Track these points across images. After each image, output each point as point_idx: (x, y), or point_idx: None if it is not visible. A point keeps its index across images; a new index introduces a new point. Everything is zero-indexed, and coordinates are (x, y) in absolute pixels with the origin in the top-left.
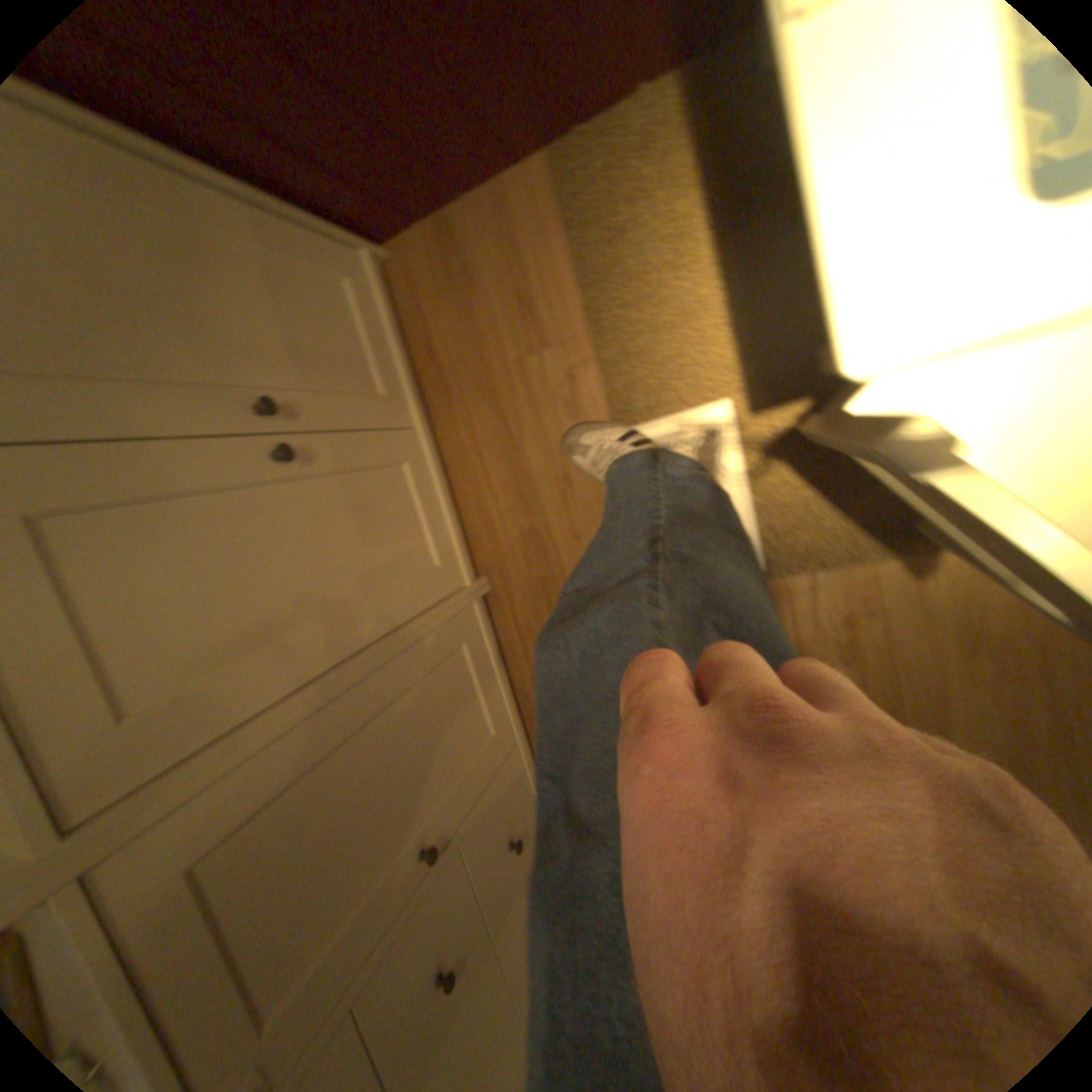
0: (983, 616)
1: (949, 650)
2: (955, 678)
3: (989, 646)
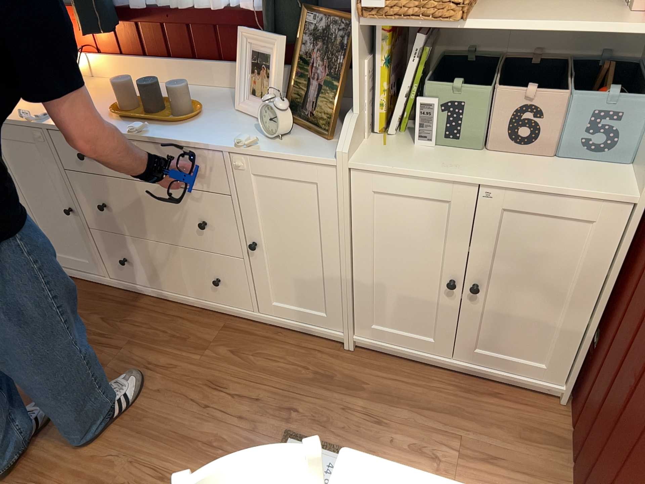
0: None
1: None
2: None
3: None
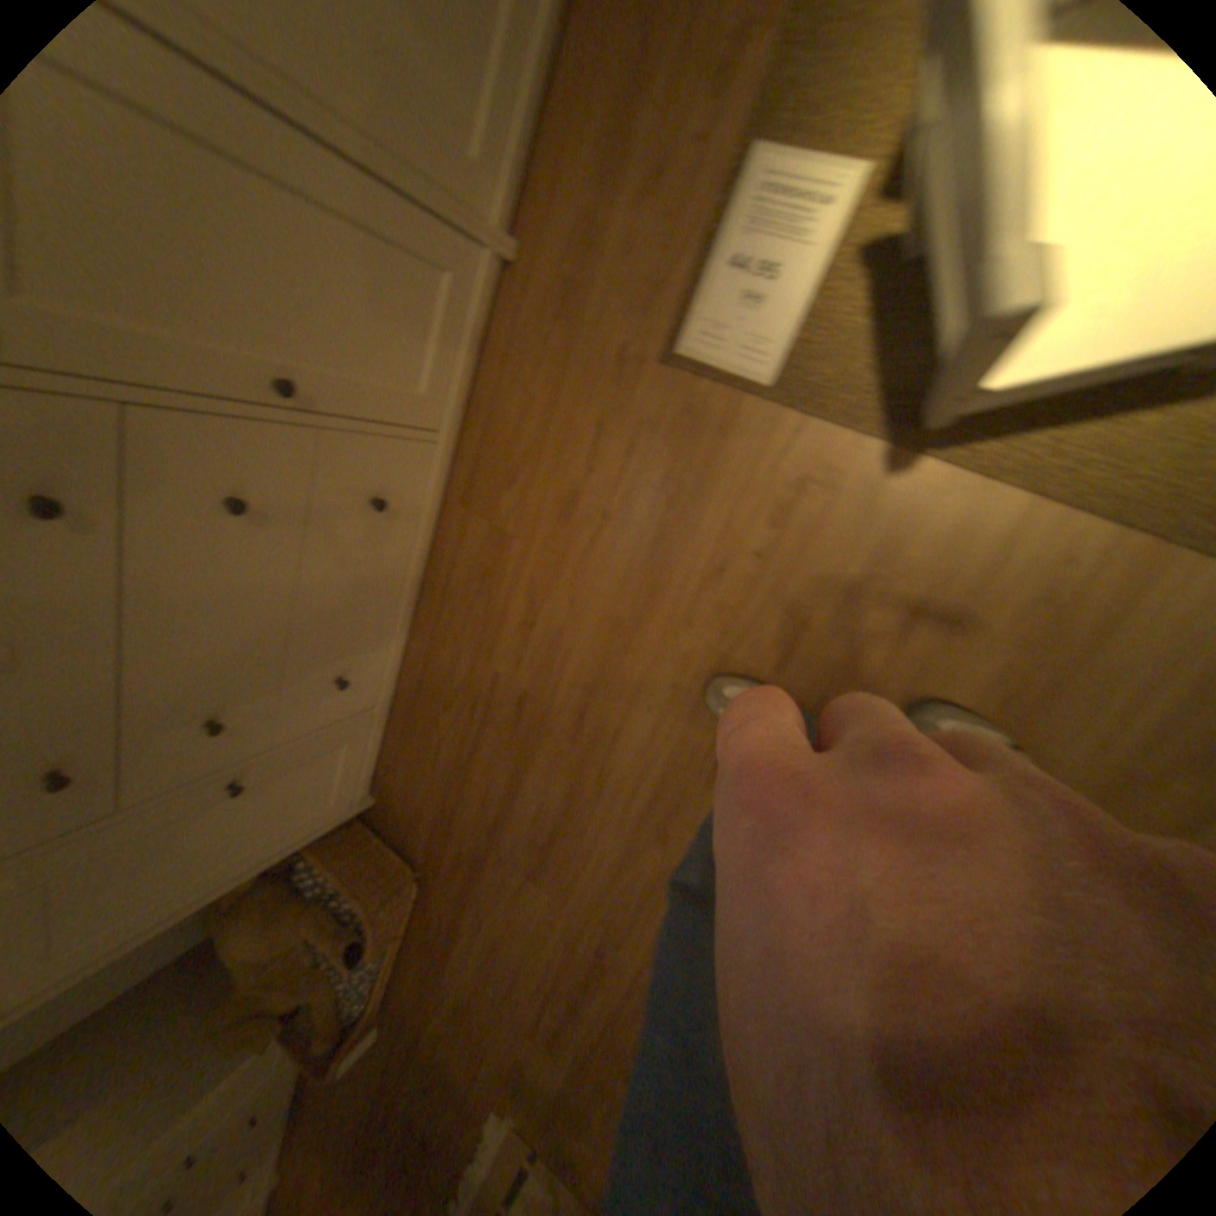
0: (907, 538)
1: (857, 556)
2: (842, 585)
3: (890, 569)
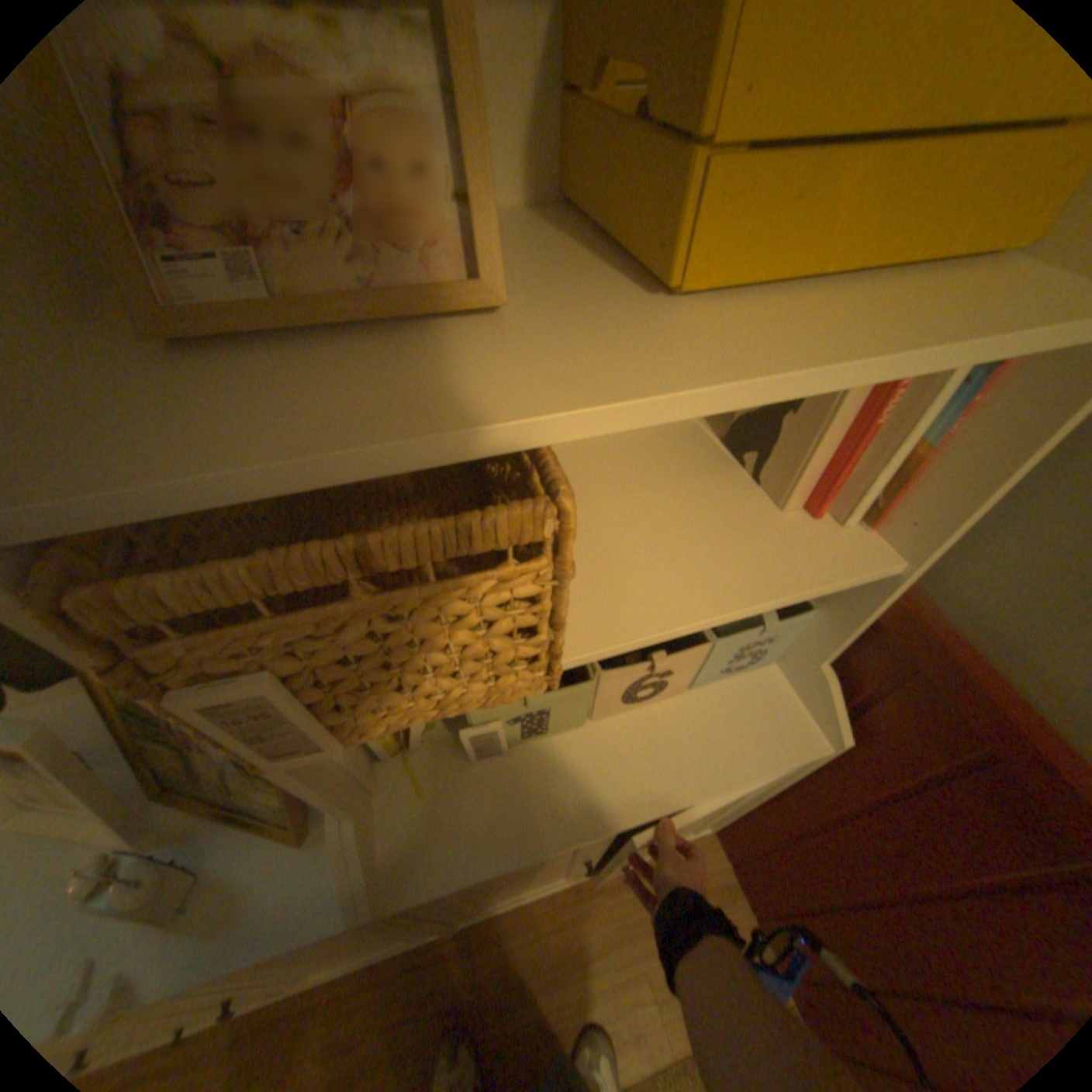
0: None
1: None
2: None
3: None
